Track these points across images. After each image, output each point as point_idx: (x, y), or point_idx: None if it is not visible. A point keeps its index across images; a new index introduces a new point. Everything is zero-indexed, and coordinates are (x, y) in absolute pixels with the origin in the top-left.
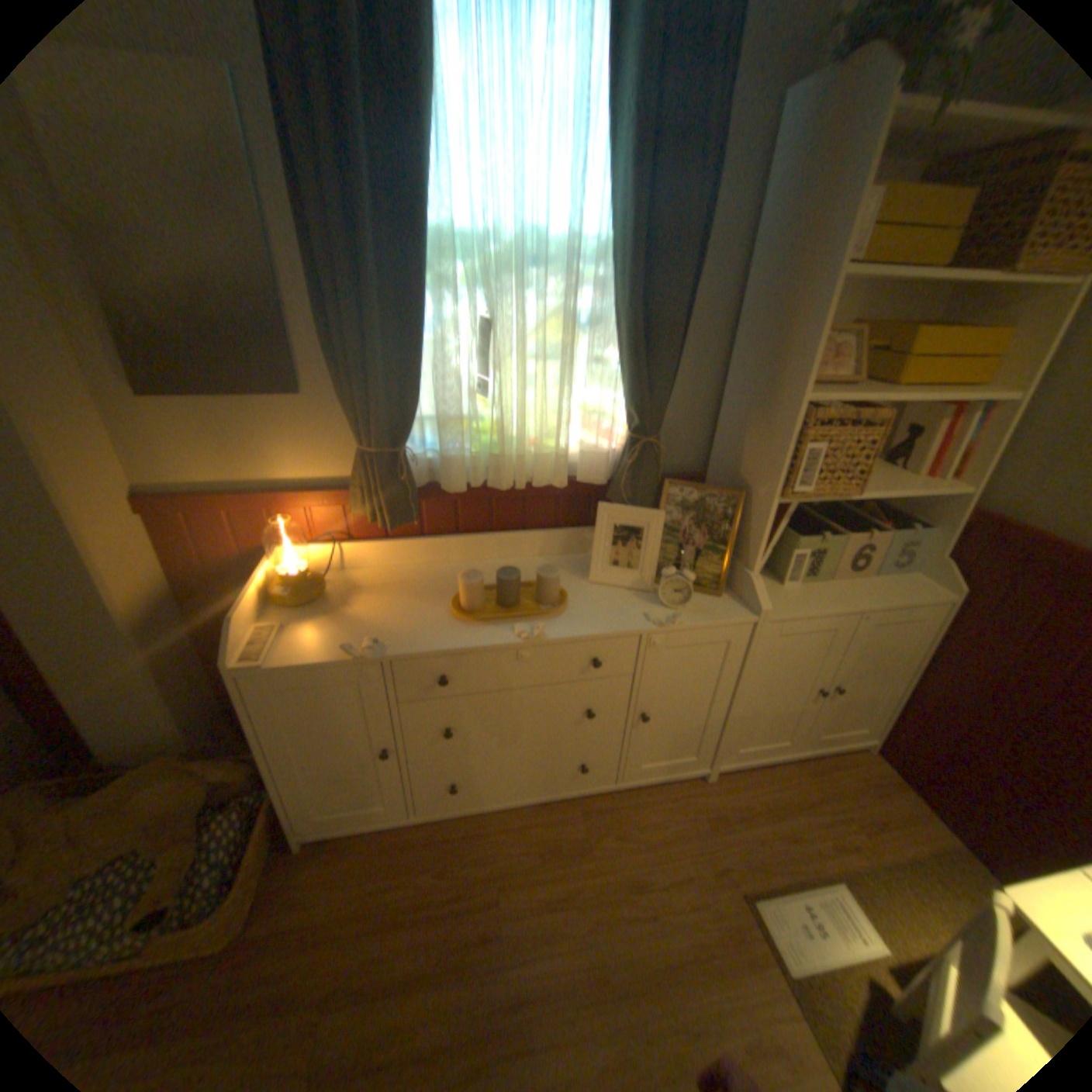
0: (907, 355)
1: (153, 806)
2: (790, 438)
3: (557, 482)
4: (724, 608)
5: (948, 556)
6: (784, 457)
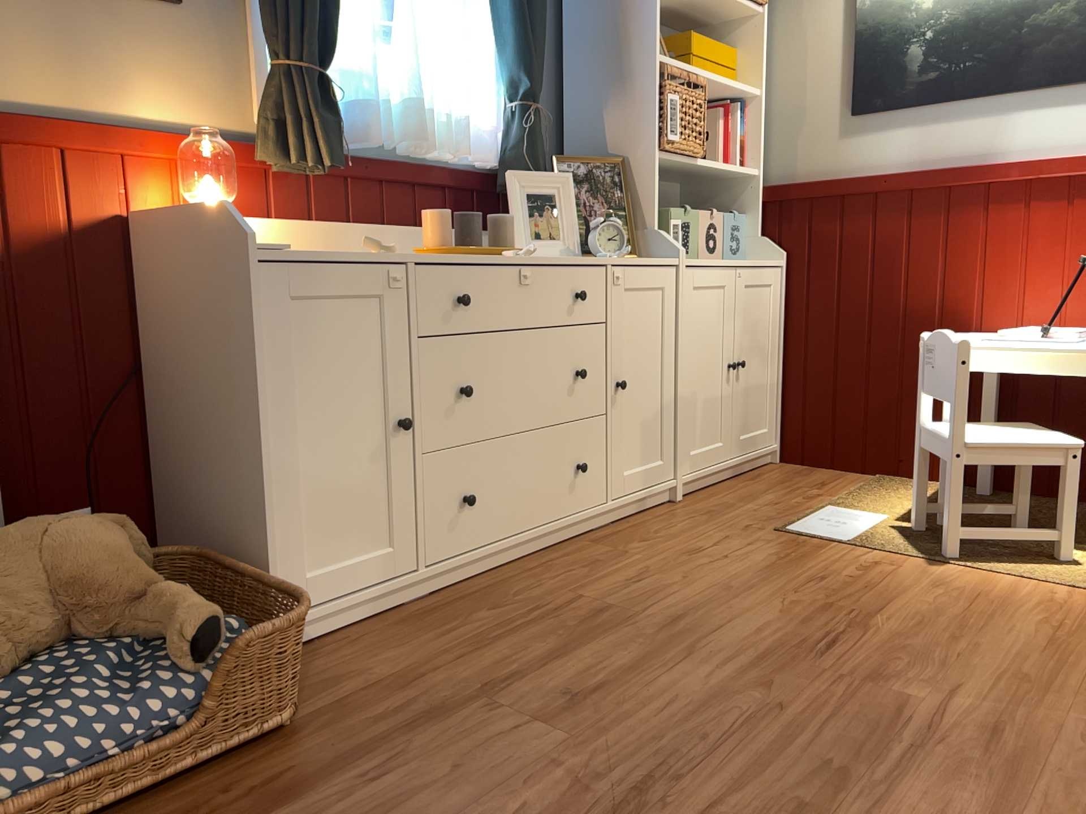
0: (688, 57)
1: (90, 541)
2: (653, 94)
3: (463, 150)
4: (648, 259)
5: (760, 236)
6: (653, 112)
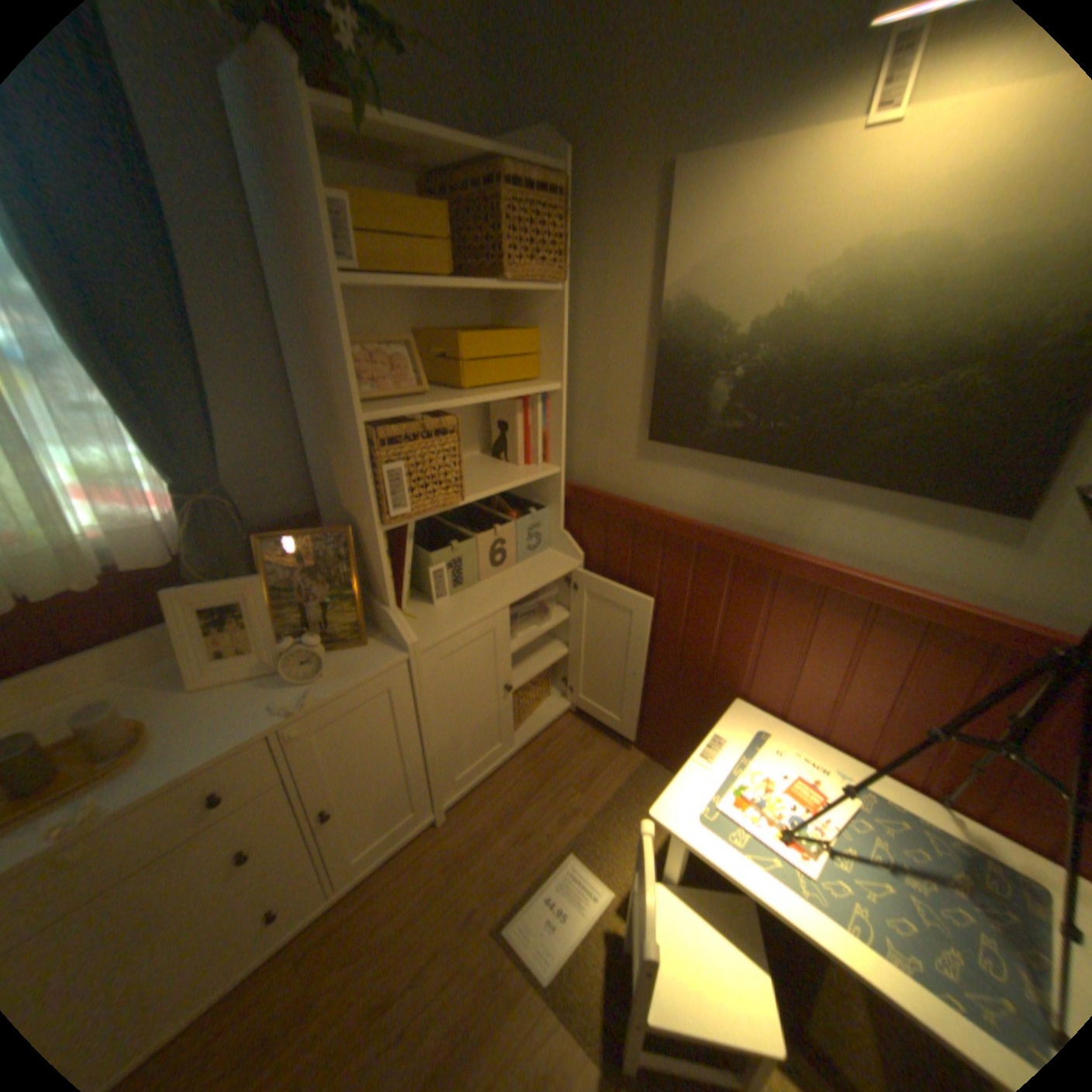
0: (459, 360)
1: None
2: (364, 463)
3: (76, 583)
4: (370, 656)
5: (563, 528)
6: (368, 483)
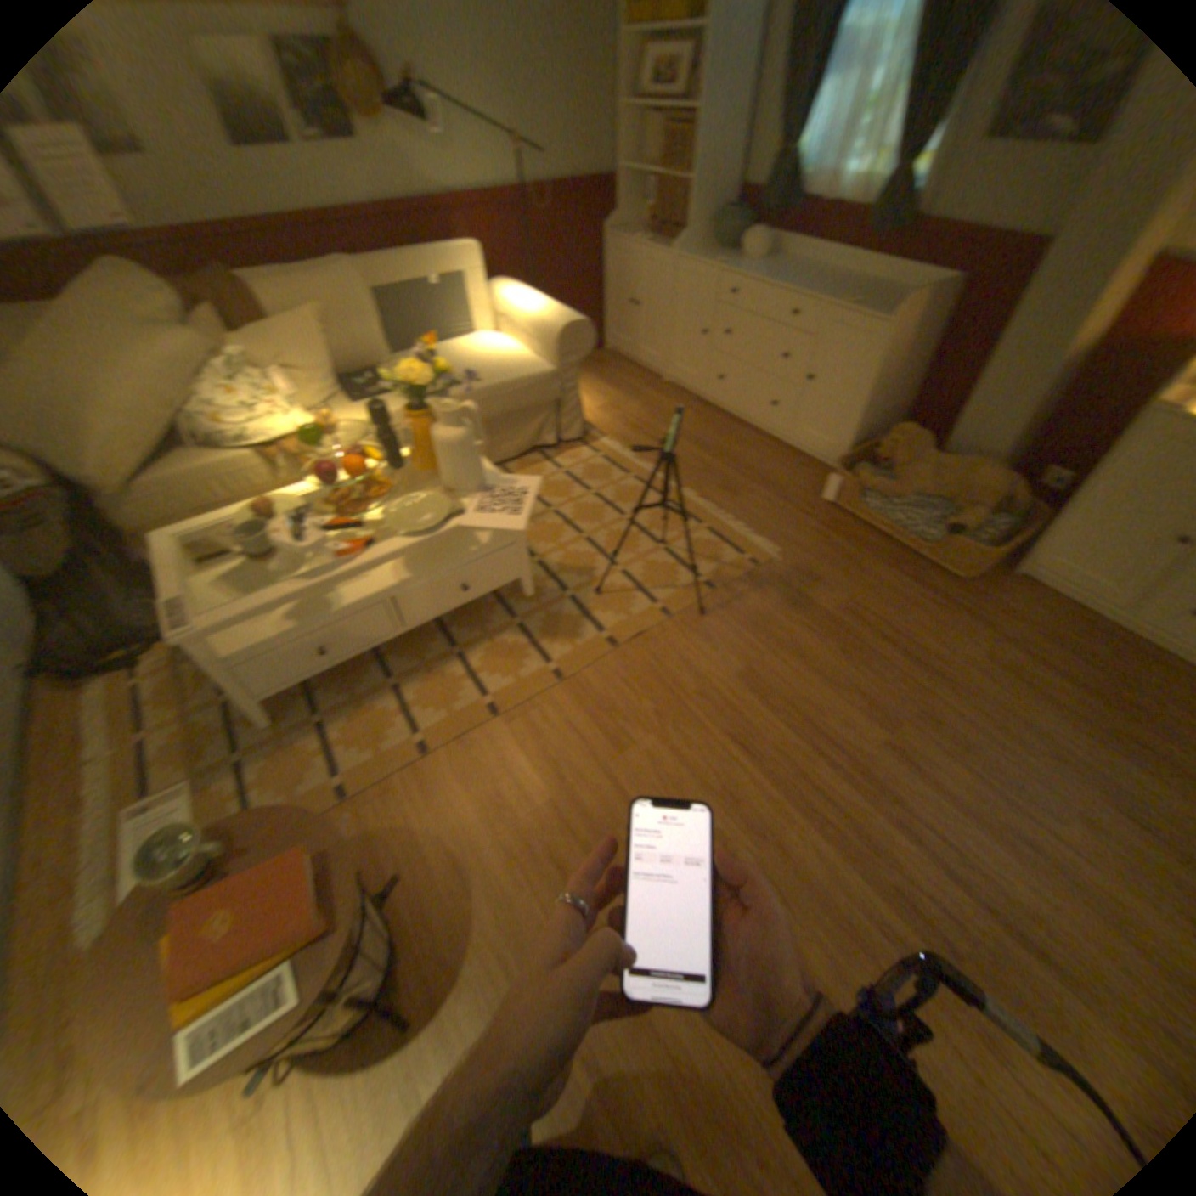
0: None
1: (985, 479)
2: None
3: None
4: None
5: None
6: None
